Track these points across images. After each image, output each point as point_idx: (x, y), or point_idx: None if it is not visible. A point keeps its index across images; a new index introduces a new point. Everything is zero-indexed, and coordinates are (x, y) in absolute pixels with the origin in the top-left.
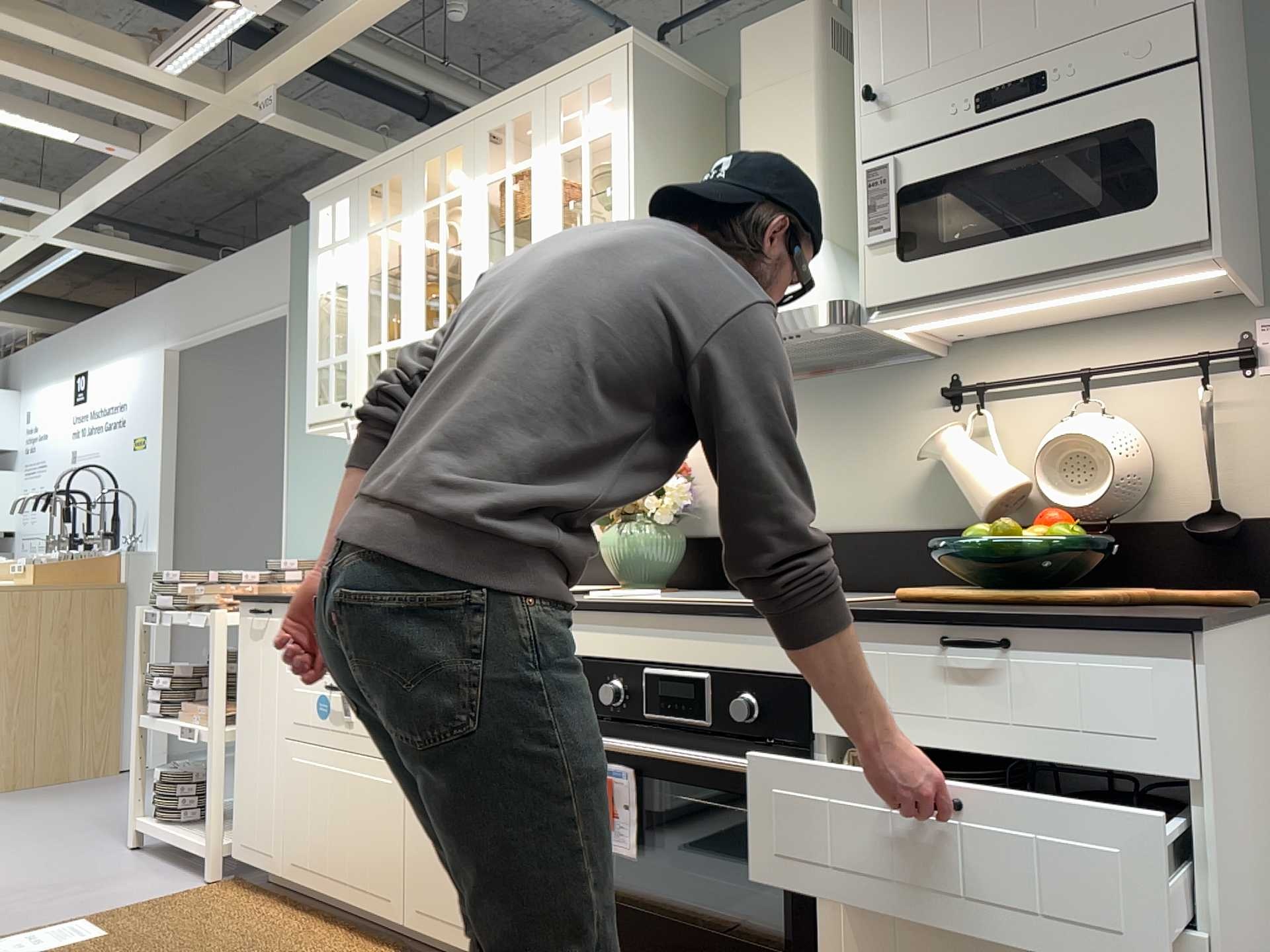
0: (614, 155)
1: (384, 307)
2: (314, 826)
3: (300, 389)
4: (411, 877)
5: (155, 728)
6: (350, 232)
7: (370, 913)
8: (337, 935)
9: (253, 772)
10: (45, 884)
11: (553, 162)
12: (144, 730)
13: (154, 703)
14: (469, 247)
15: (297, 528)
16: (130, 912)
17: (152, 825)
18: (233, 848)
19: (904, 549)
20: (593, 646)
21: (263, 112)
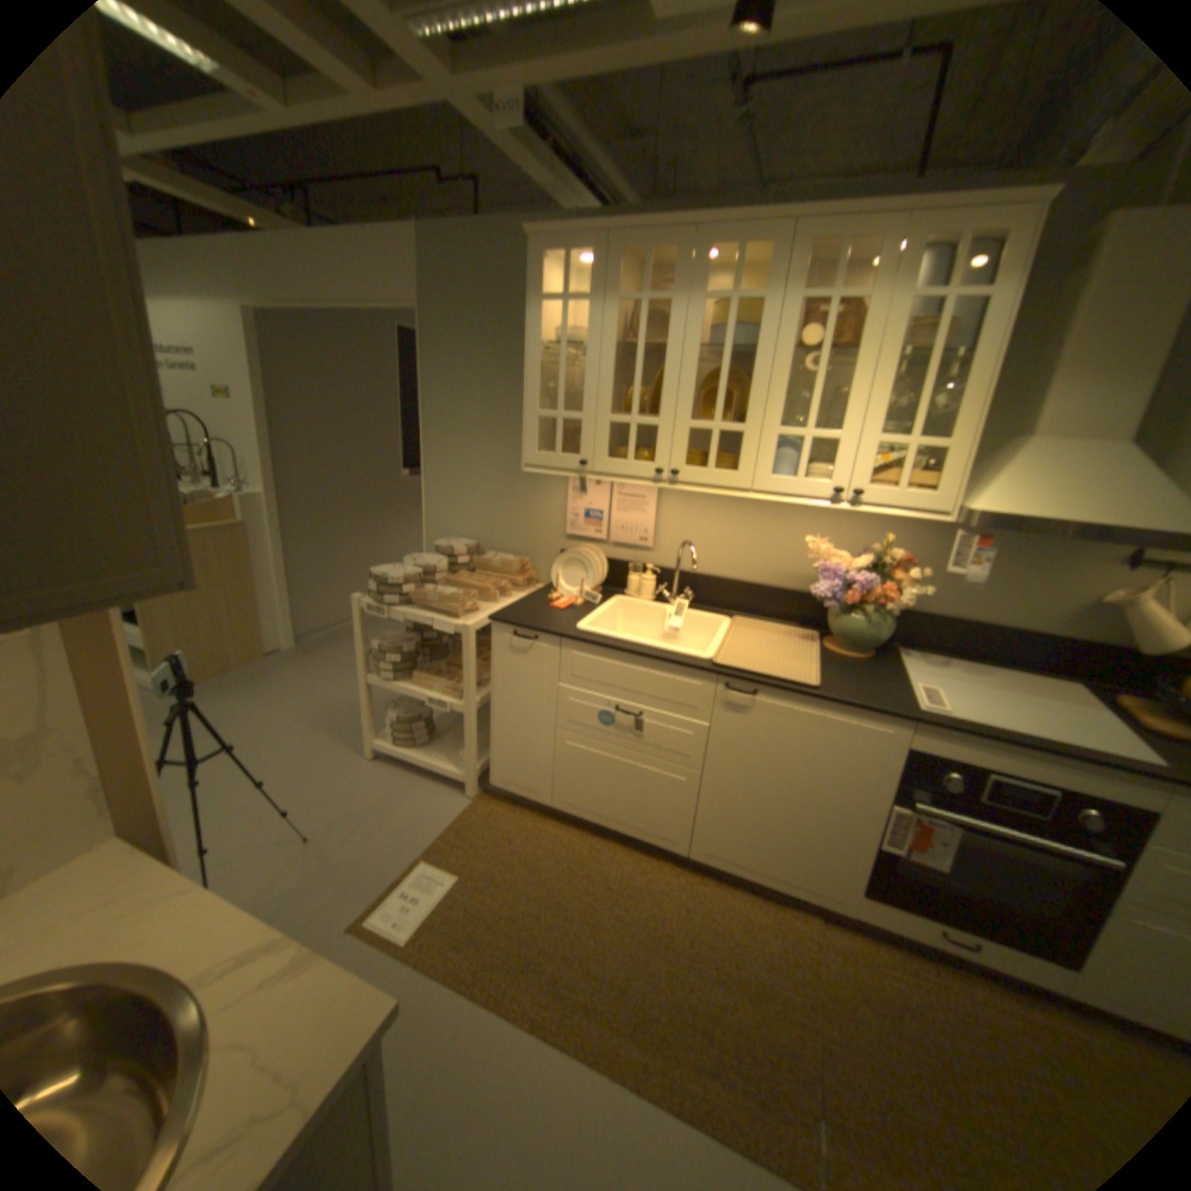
0: (990, 321)
1: (638, 384)
2: (592, 788)
3: (436, 393)
4: (702, 837)
5: (389, 691)
6: (592, 291)
7: (654, 846)
8: (618, 853)
9: (517, 742)
10: (343, 817)
11: (904, 302)
12: (371, 687)
13: (380, 670)
14: (768, 356)
15: (439, 511)
16: (448, 846)
17: (393, 752)
18: (492, 782)
19: (1055, 649)
20: (940, 750)
21: (497, 113)
